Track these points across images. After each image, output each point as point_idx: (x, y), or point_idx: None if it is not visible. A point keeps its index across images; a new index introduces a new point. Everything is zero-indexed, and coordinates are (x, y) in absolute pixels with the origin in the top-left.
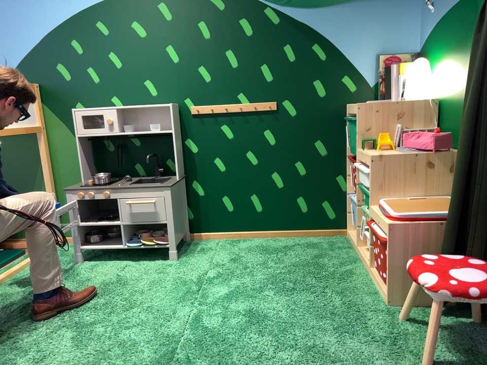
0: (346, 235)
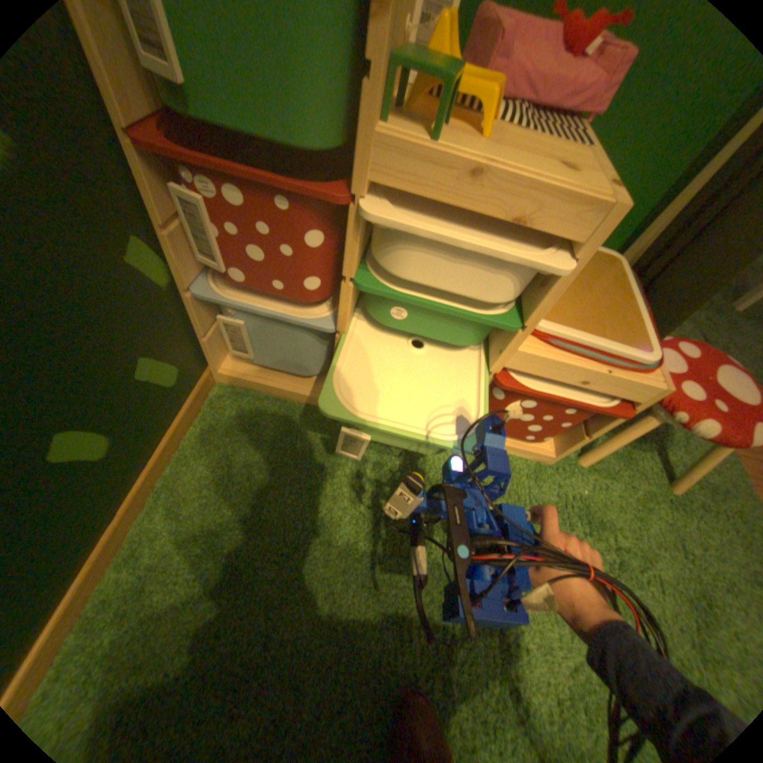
0: (218, 379)
